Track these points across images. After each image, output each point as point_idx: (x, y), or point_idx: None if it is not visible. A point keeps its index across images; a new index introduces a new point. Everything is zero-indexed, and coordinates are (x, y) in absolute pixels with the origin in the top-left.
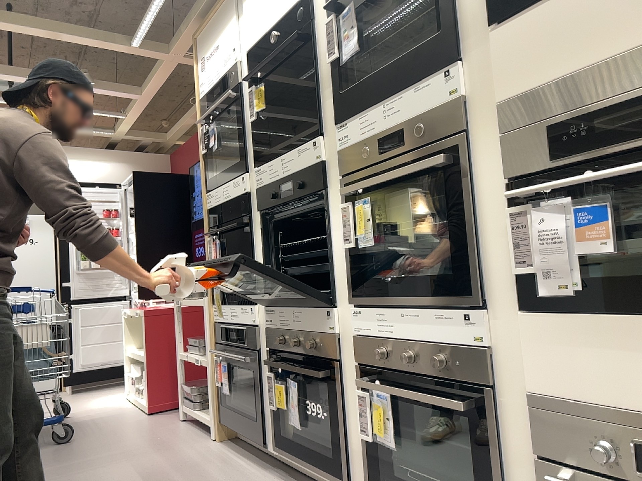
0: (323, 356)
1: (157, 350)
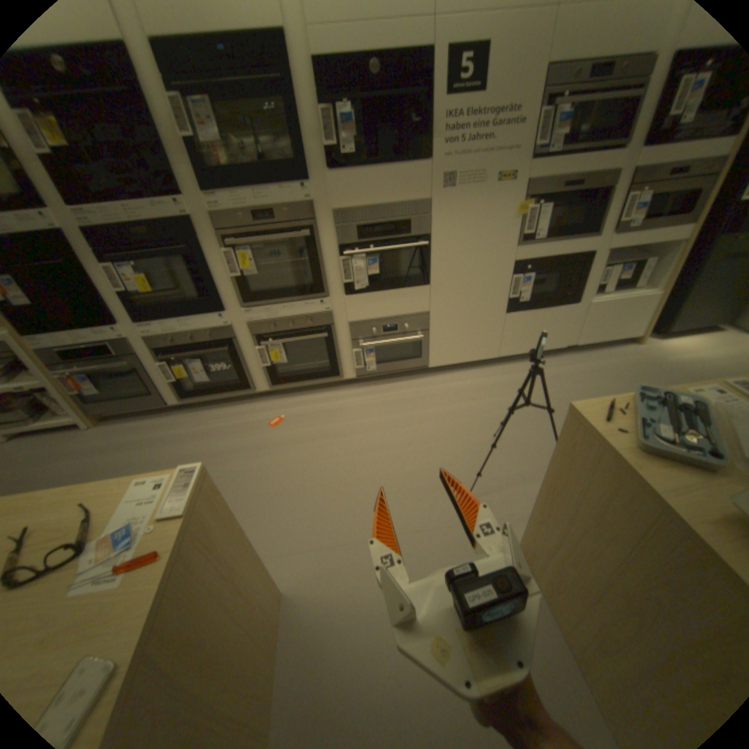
0: (219, 340)
1: None
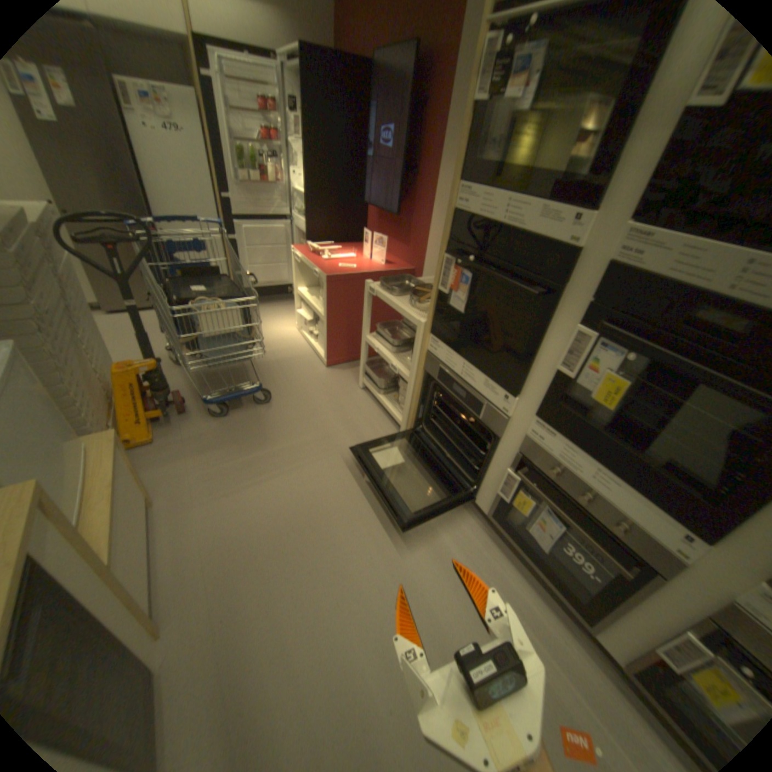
0: (640, 552)
1: (337, 318)
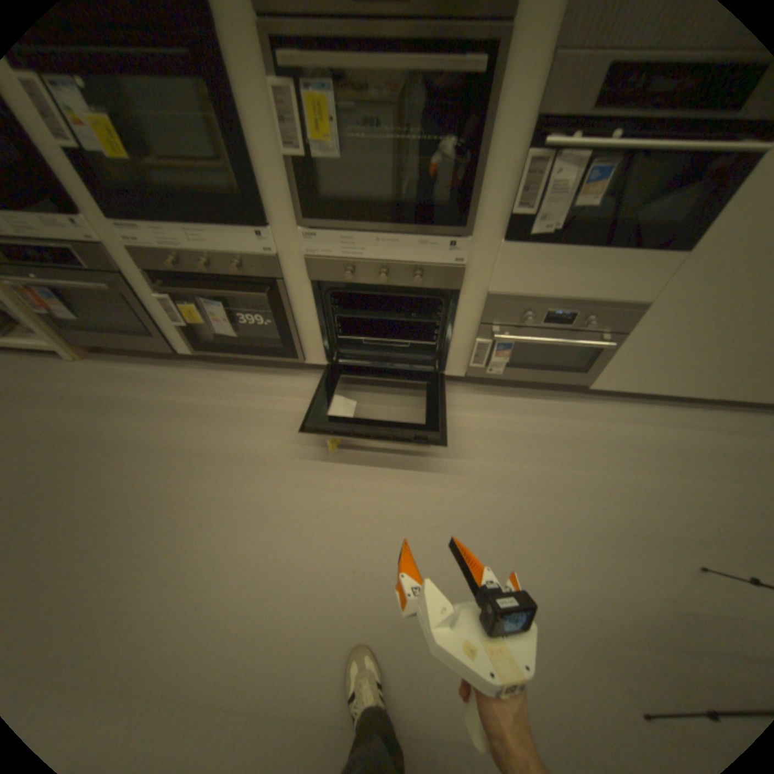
0: (256, 276)
1: None
